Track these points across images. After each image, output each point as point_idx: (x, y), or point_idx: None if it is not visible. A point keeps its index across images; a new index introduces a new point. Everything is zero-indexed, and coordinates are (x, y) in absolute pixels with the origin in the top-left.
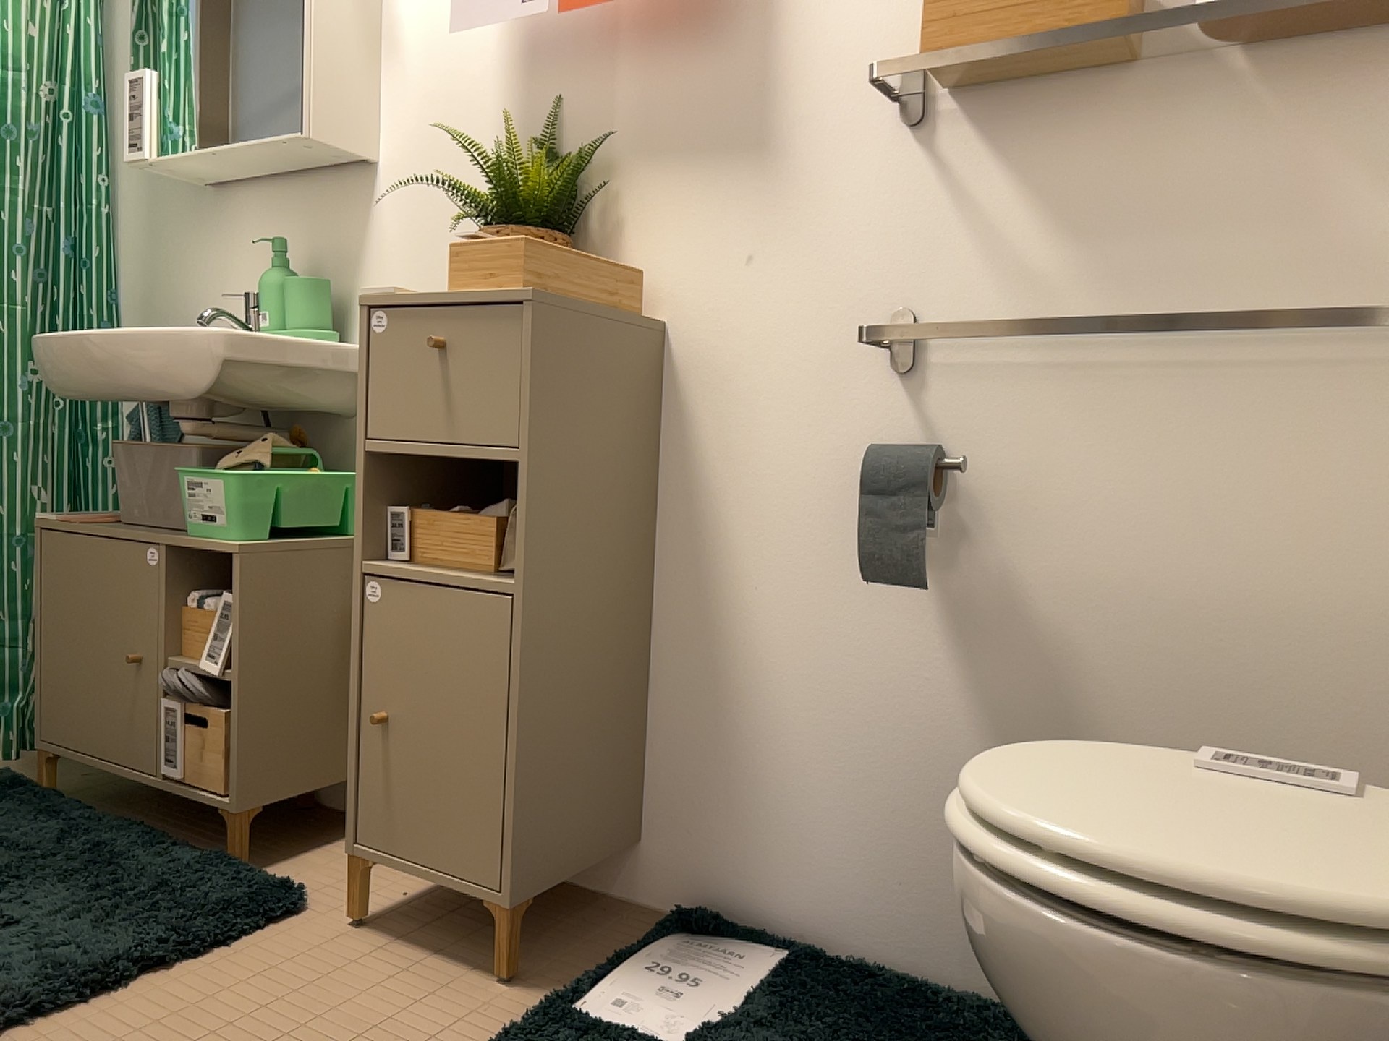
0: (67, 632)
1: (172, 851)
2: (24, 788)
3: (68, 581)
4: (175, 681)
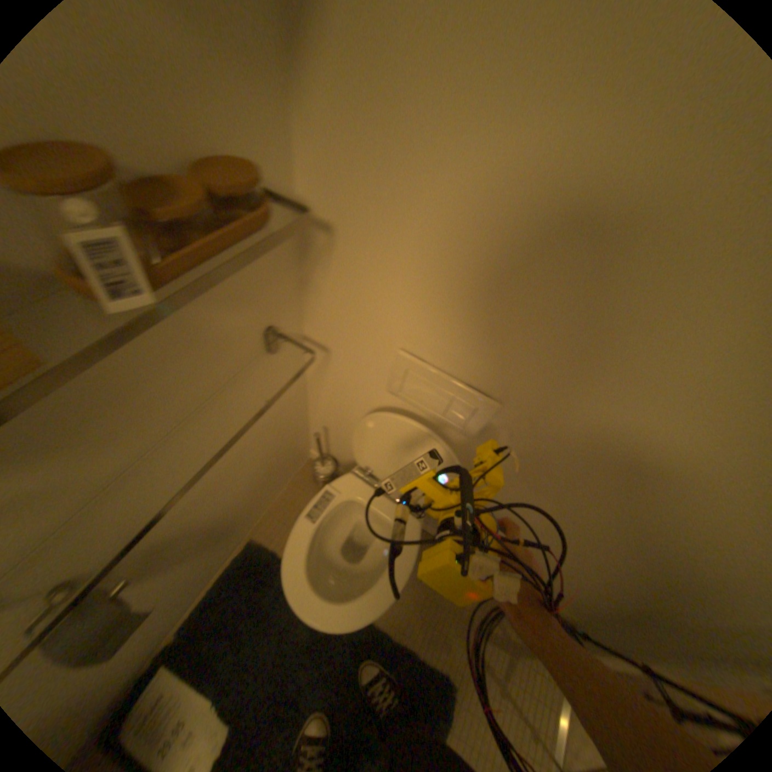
0: None
1: None
2: None
3: None
4: None
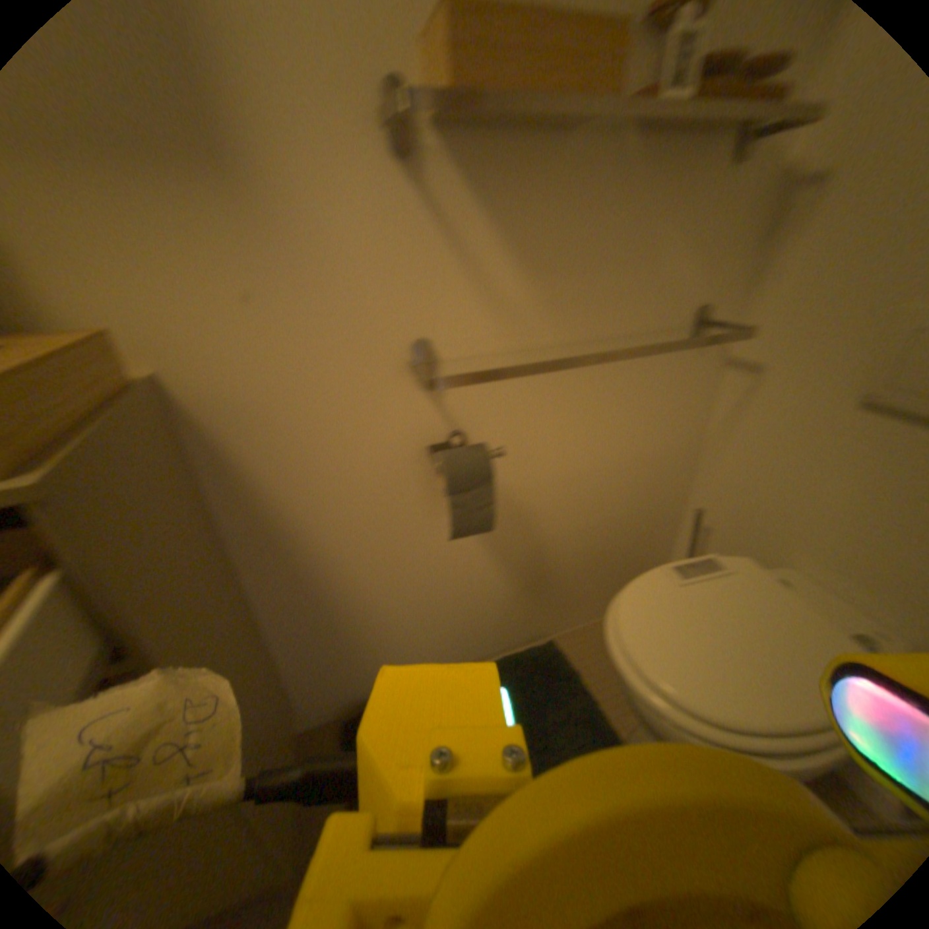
0: None
1: None
2: None
3: None
4: None
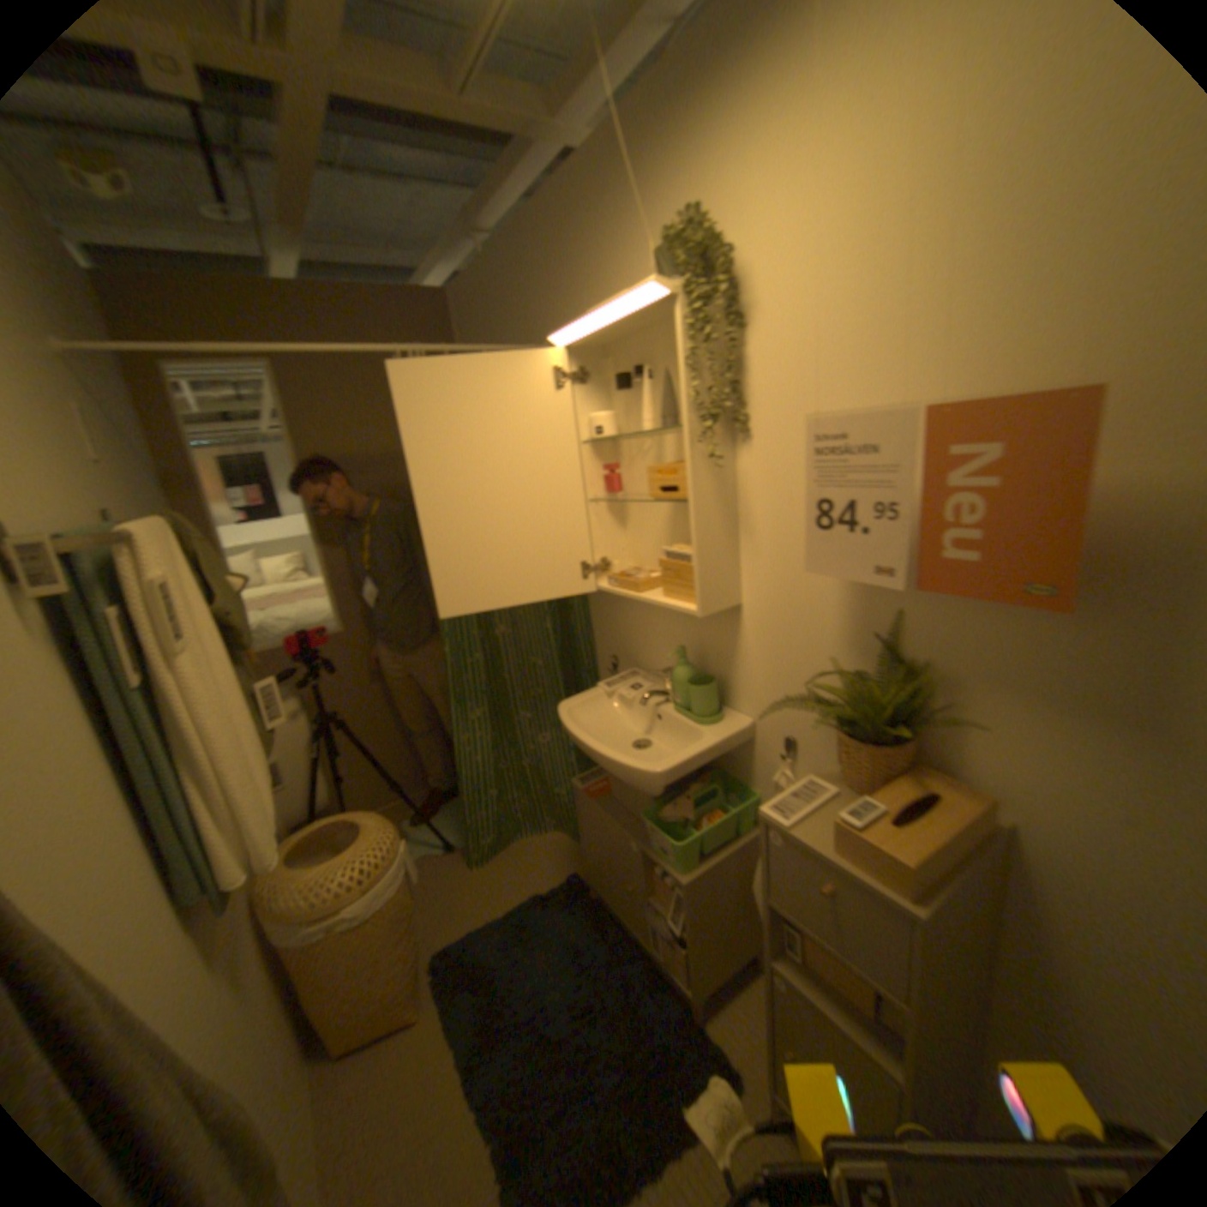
0: (588, 842)
1: (659, 1013)
2: (579, 906)
3: (584, 818)
4: (649, 924)
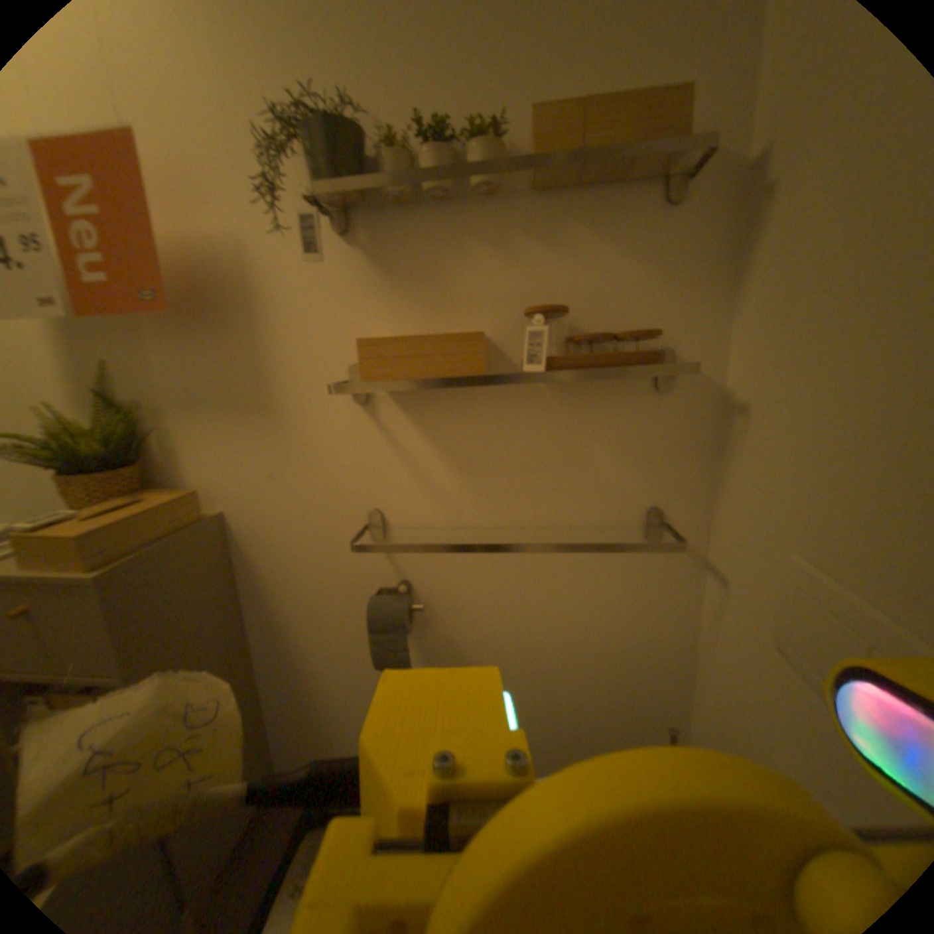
0: None
1: None
2: None
3: None
4: None
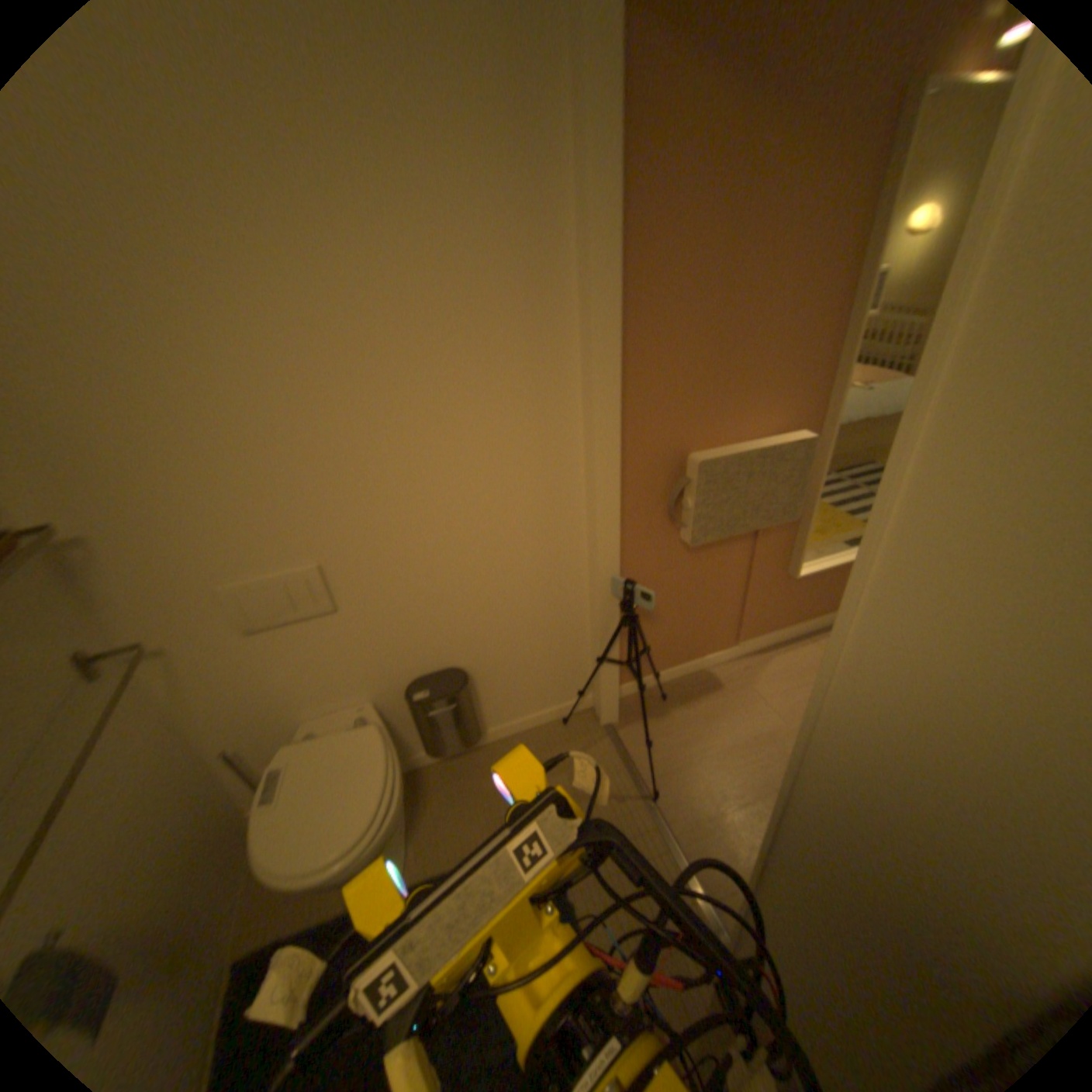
0: None
1: None
2: None
3: None
4: None
